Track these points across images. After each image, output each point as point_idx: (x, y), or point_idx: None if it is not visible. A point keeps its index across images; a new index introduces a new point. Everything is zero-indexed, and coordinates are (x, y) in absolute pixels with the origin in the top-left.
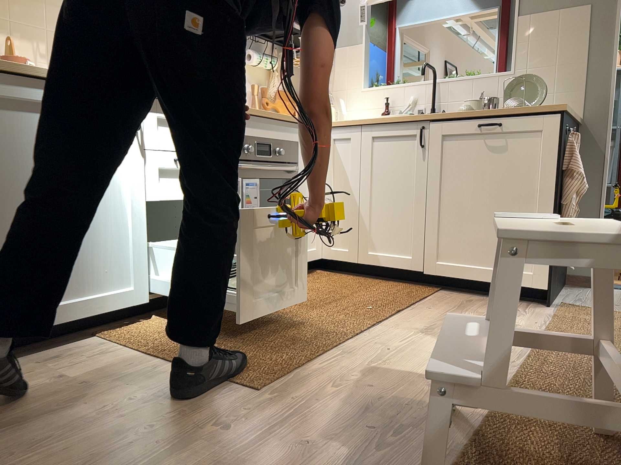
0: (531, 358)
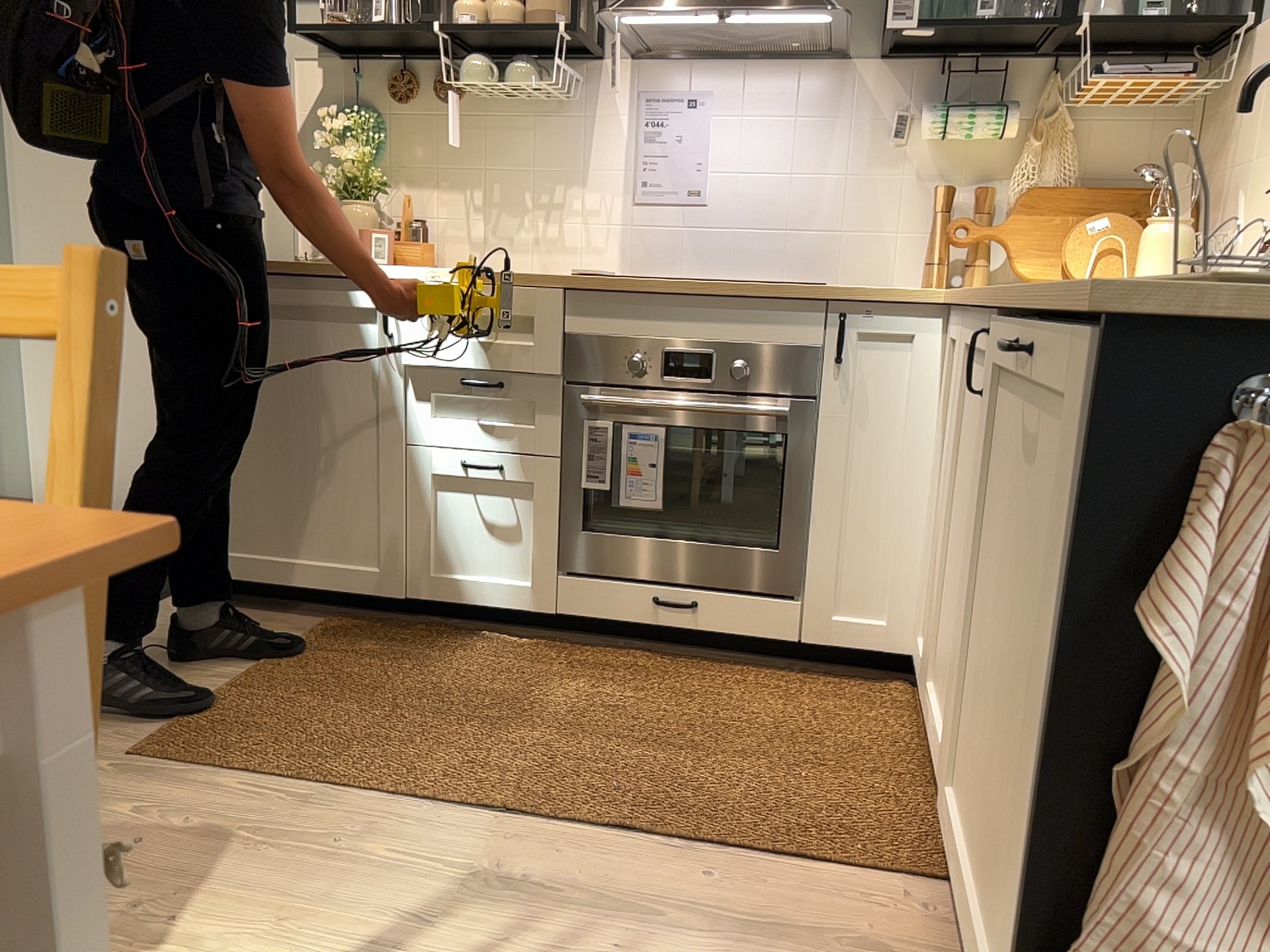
0: None
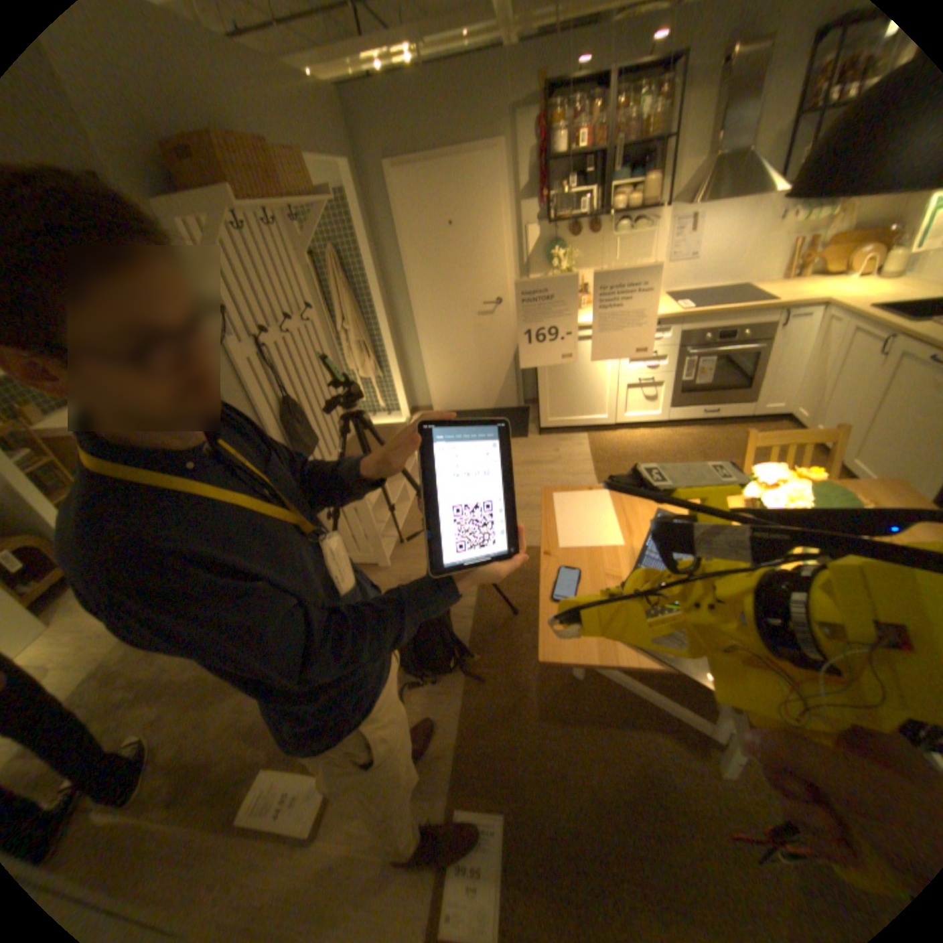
0: None
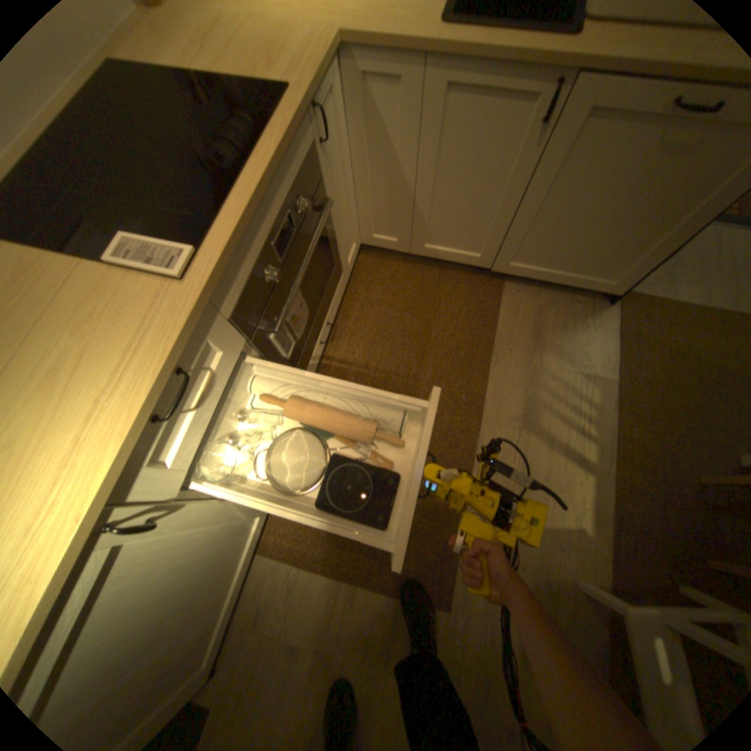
0: (620, 461)
